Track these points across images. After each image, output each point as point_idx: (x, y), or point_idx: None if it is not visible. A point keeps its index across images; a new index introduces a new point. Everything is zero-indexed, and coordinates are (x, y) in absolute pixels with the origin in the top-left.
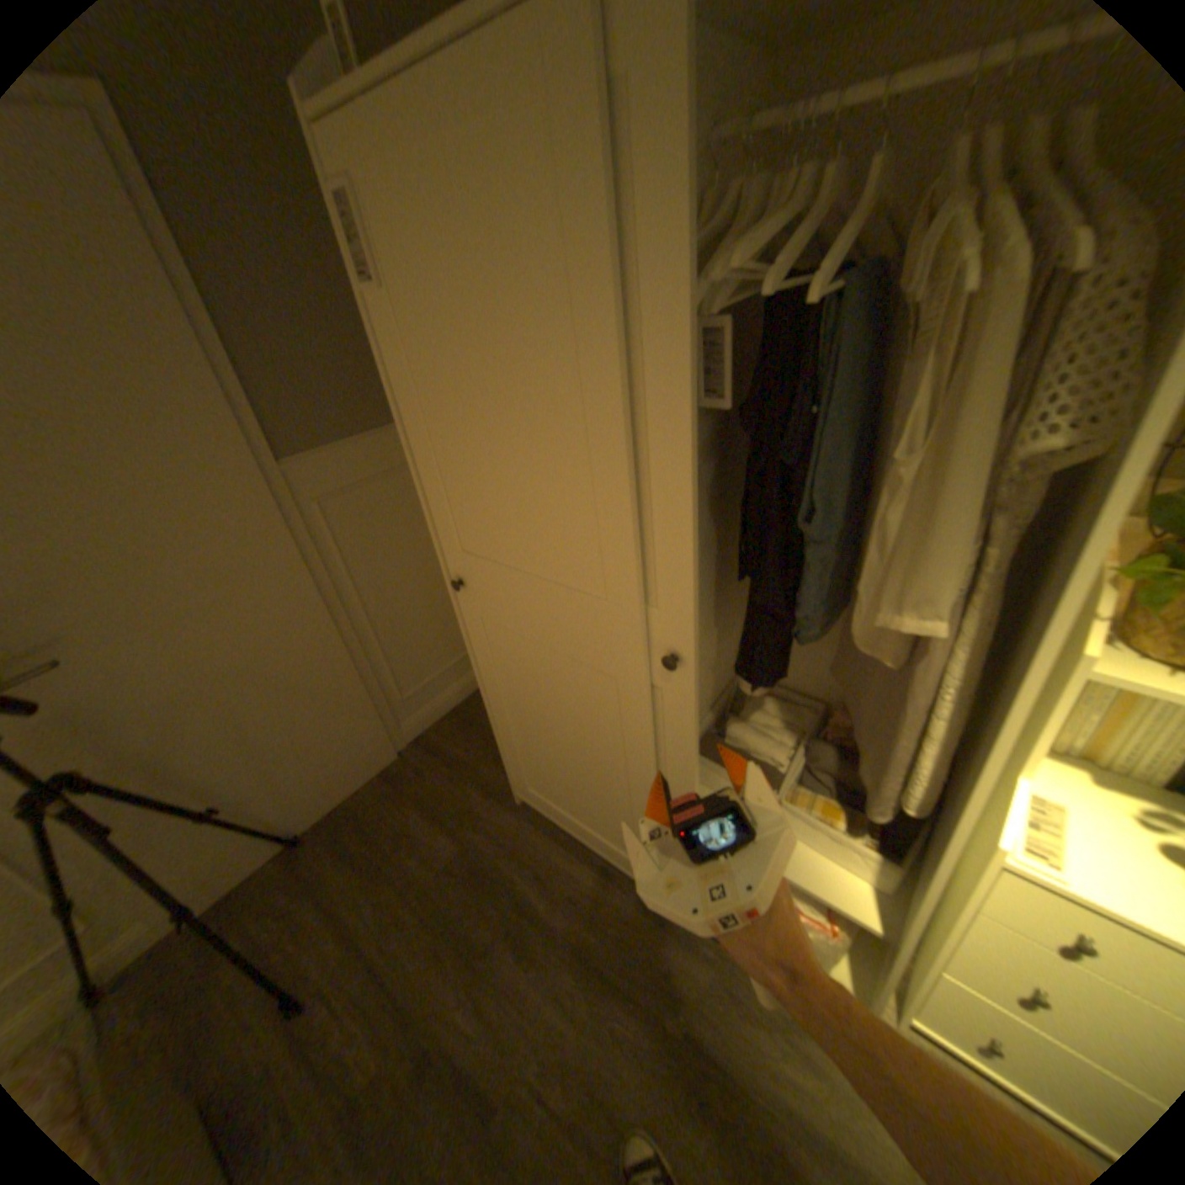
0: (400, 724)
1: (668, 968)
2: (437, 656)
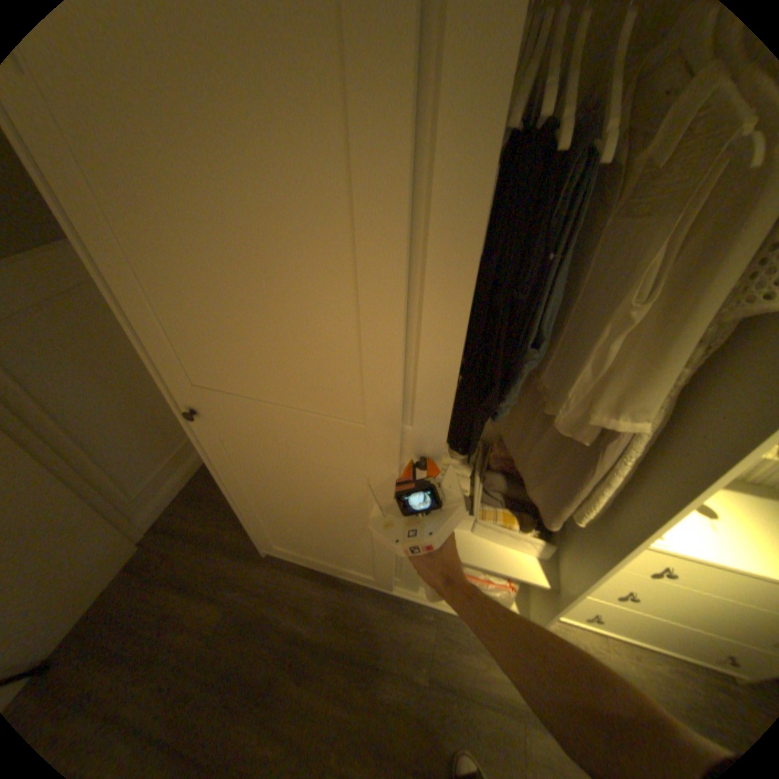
0: (133, 521)
1: (407, 640)
2: (157, 455)
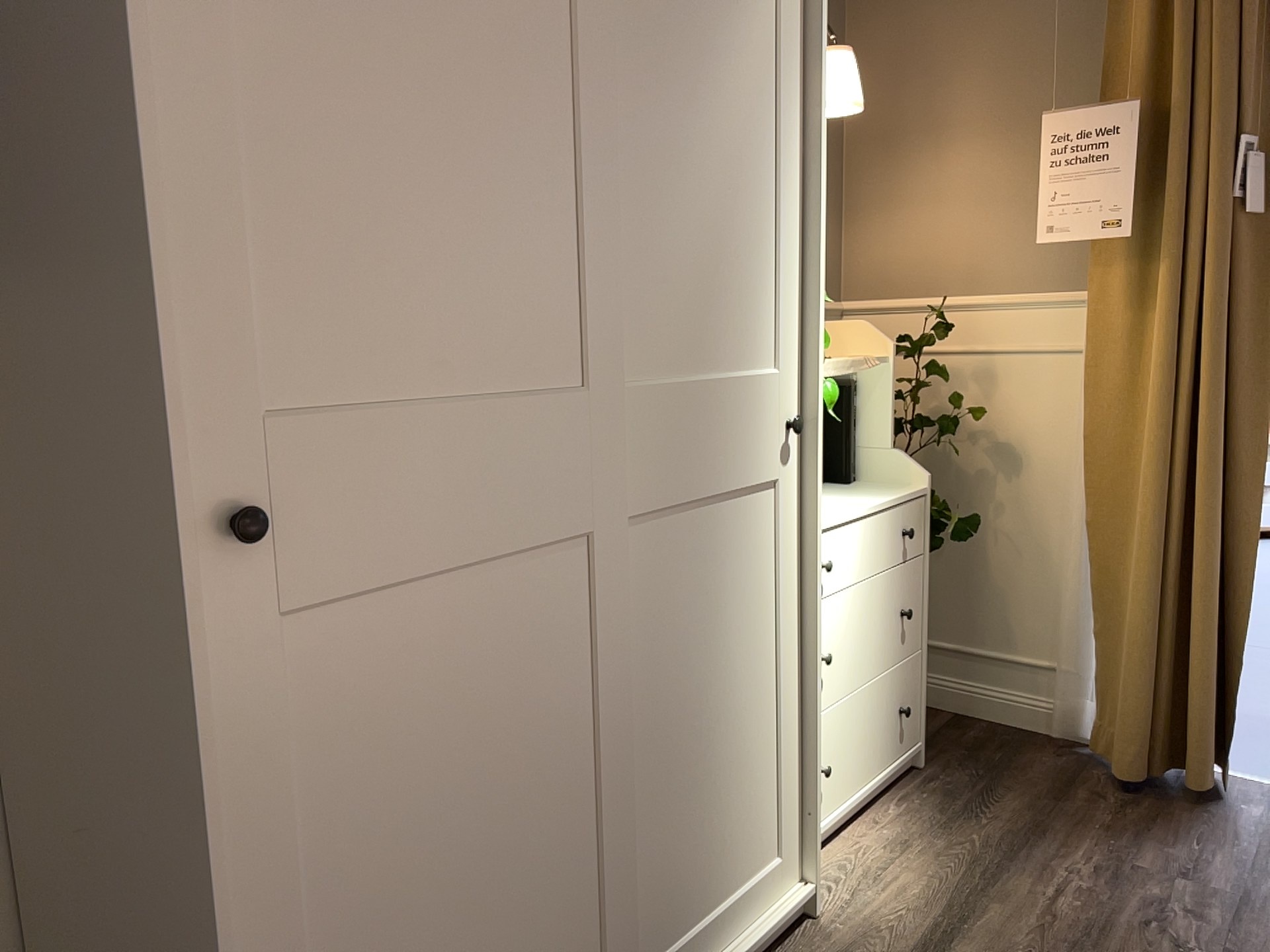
0: None
1: None
2: None
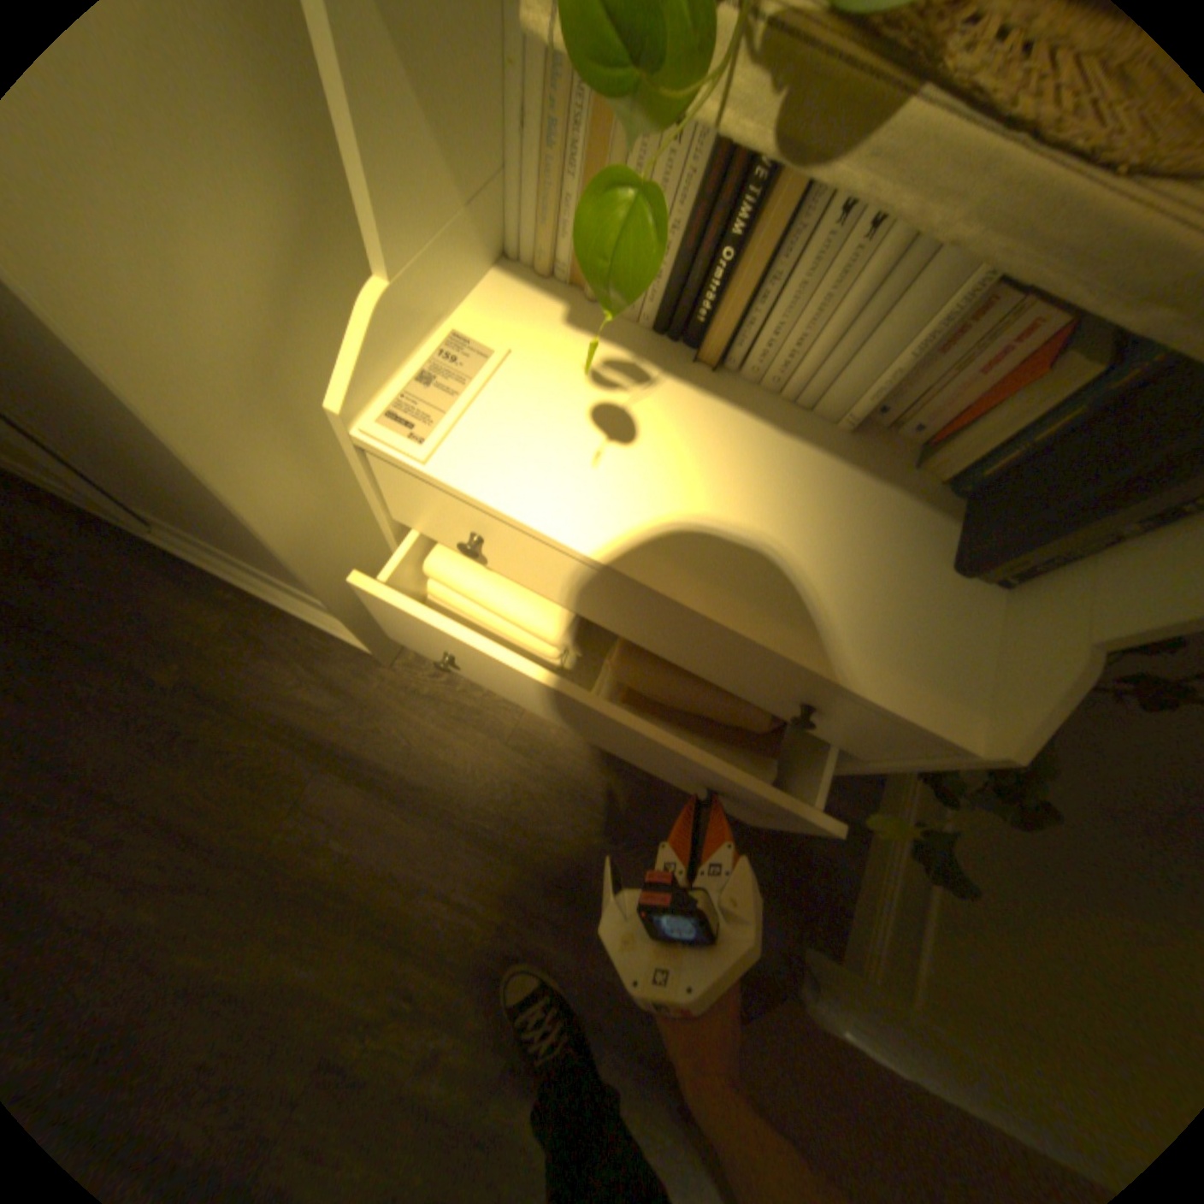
0: None
1: (167, 618)
2: None
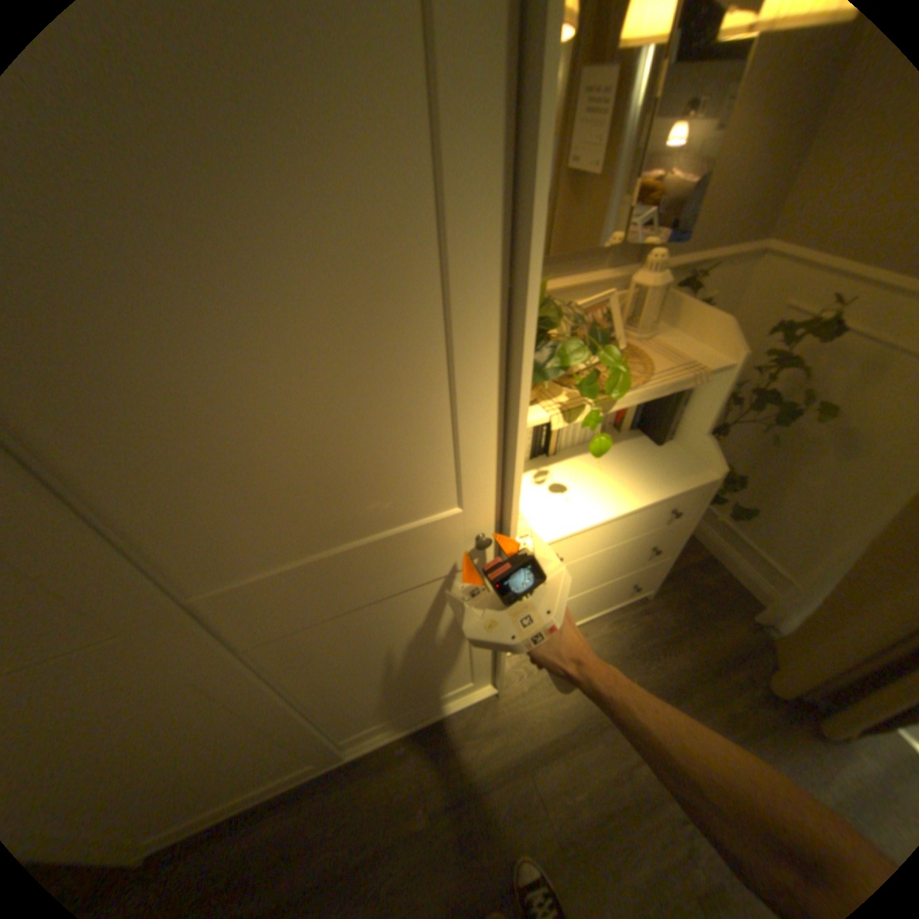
0: None
1: (387, 795)
2: None
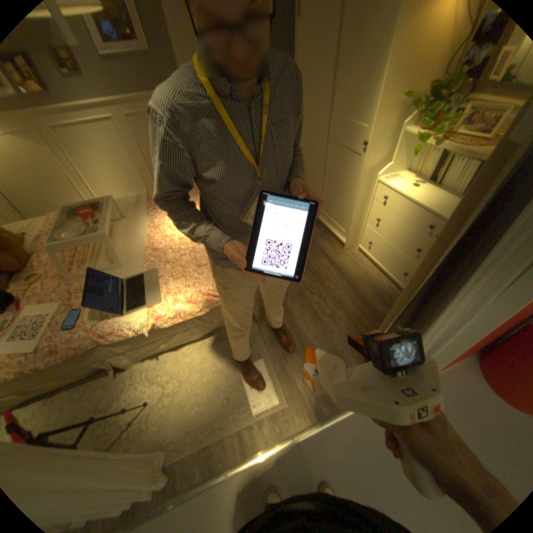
0: None
1: None
2: None
